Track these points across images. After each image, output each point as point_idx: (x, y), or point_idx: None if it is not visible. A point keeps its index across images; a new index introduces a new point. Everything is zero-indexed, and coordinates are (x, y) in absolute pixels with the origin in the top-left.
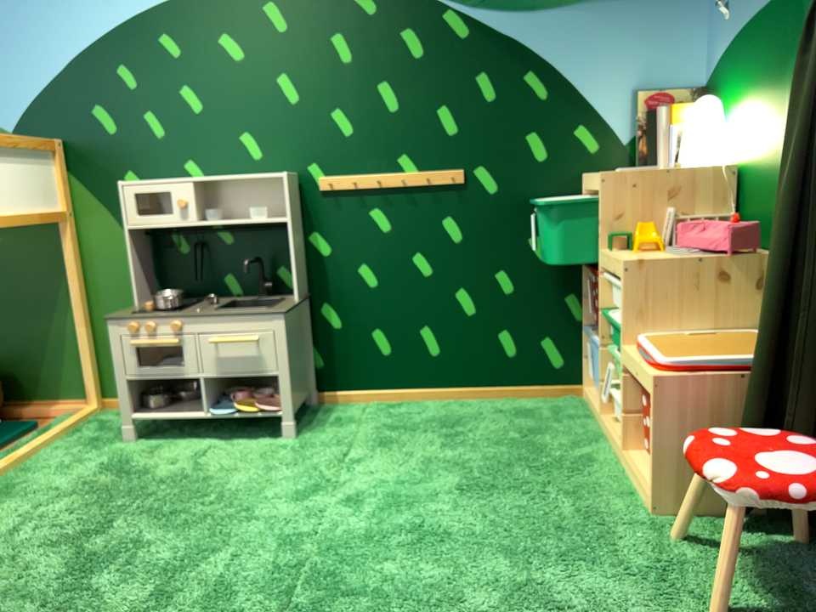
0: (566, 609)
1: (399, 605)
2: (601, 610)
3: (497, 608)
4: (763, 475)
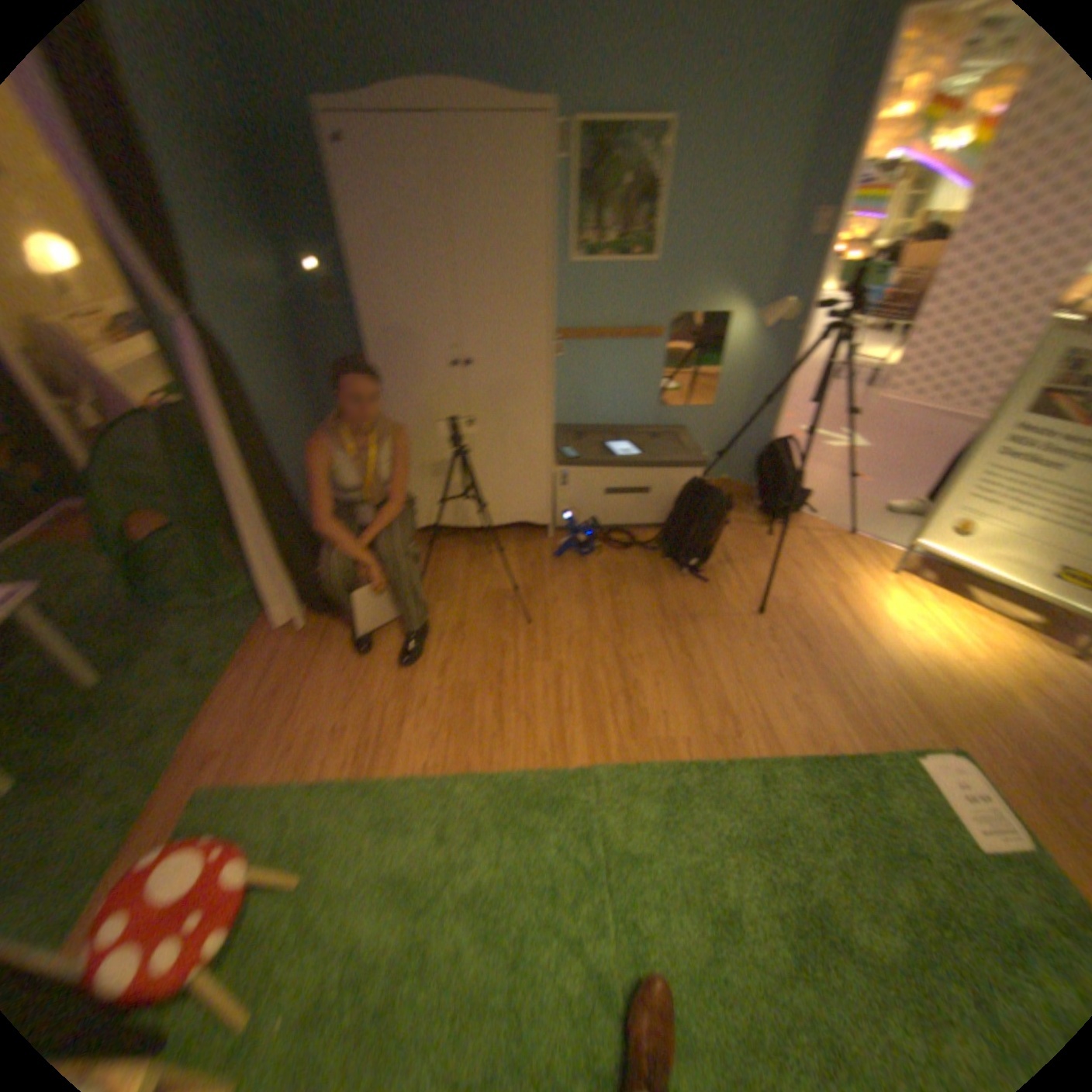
0: (397, 885)
1: (521, 884)
2: (372, 885)
3: (447, 884)
4: (210, 861)
